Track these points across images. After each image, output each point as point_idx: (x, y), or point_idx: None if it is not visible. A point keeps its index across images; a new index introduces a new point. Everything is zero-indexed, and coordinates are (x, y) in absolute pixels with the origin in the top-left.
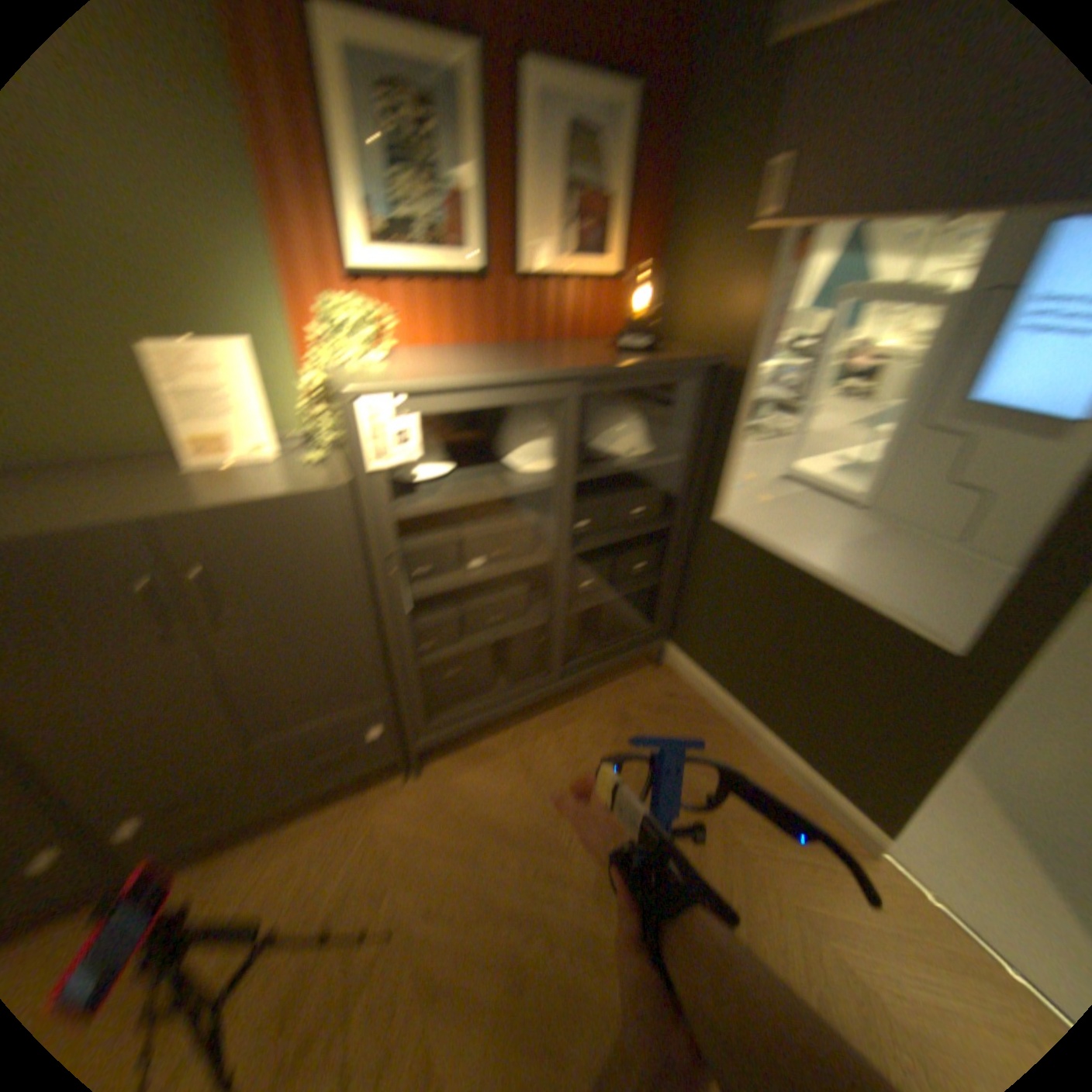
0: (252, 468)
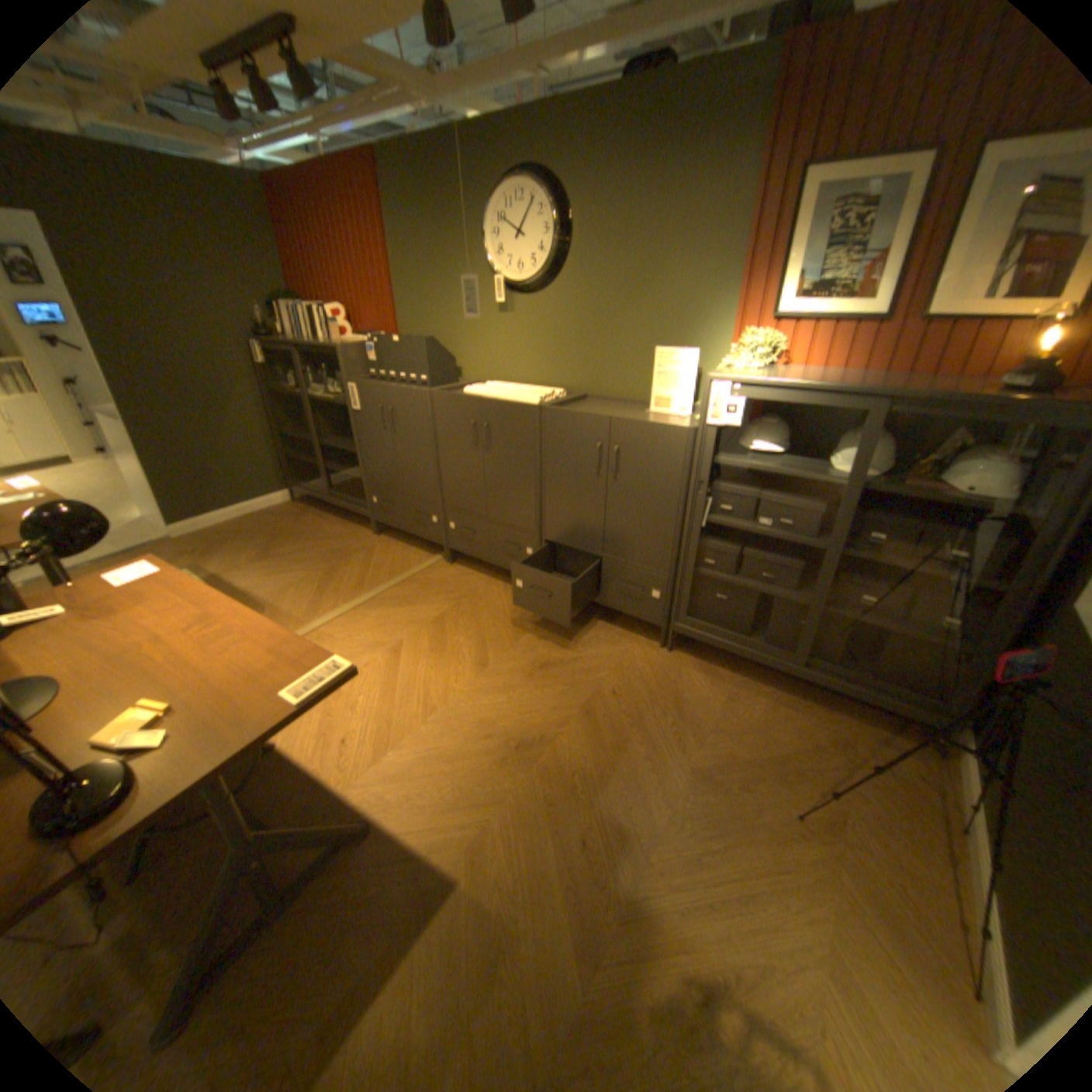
0: (675, 418)
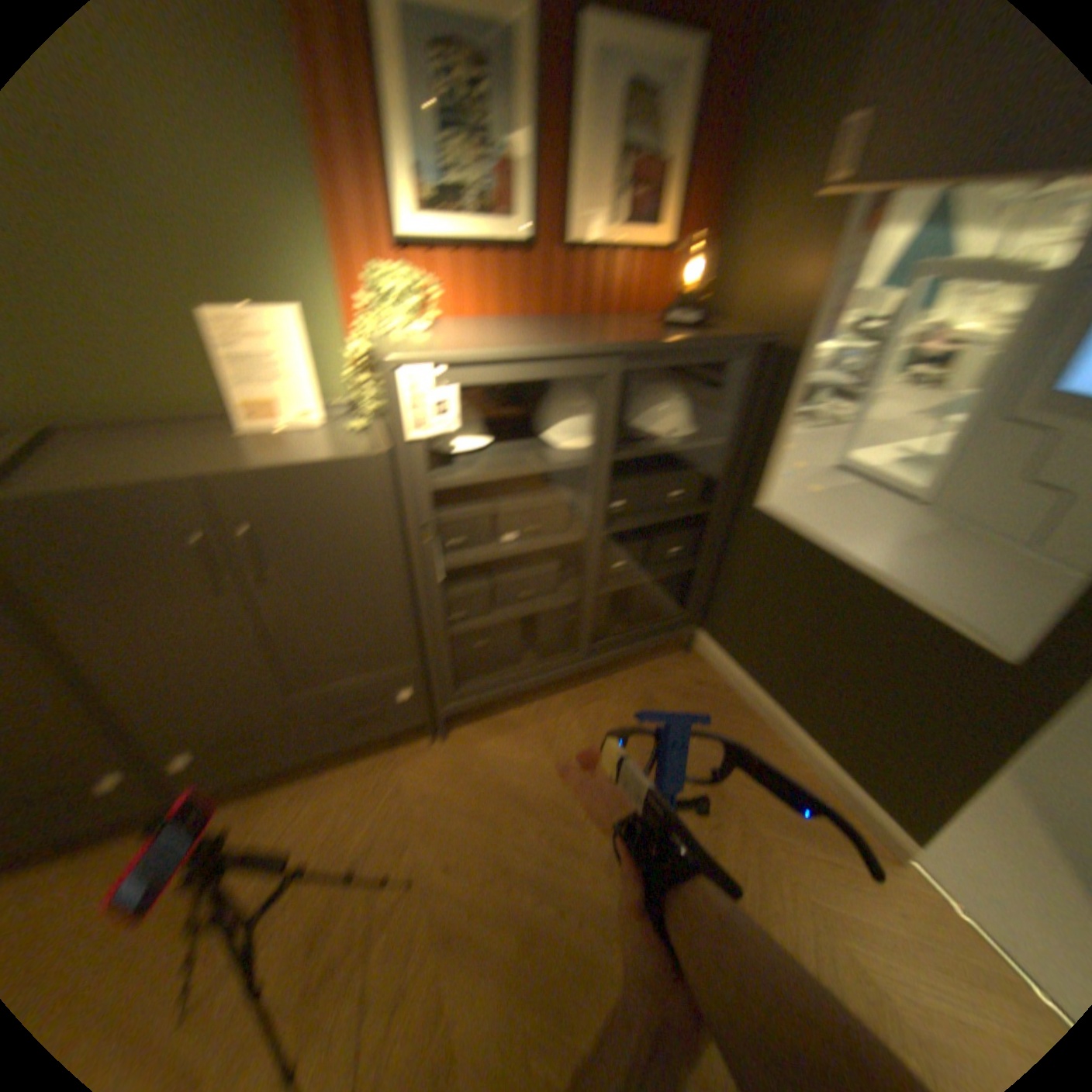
0: (299, 434)
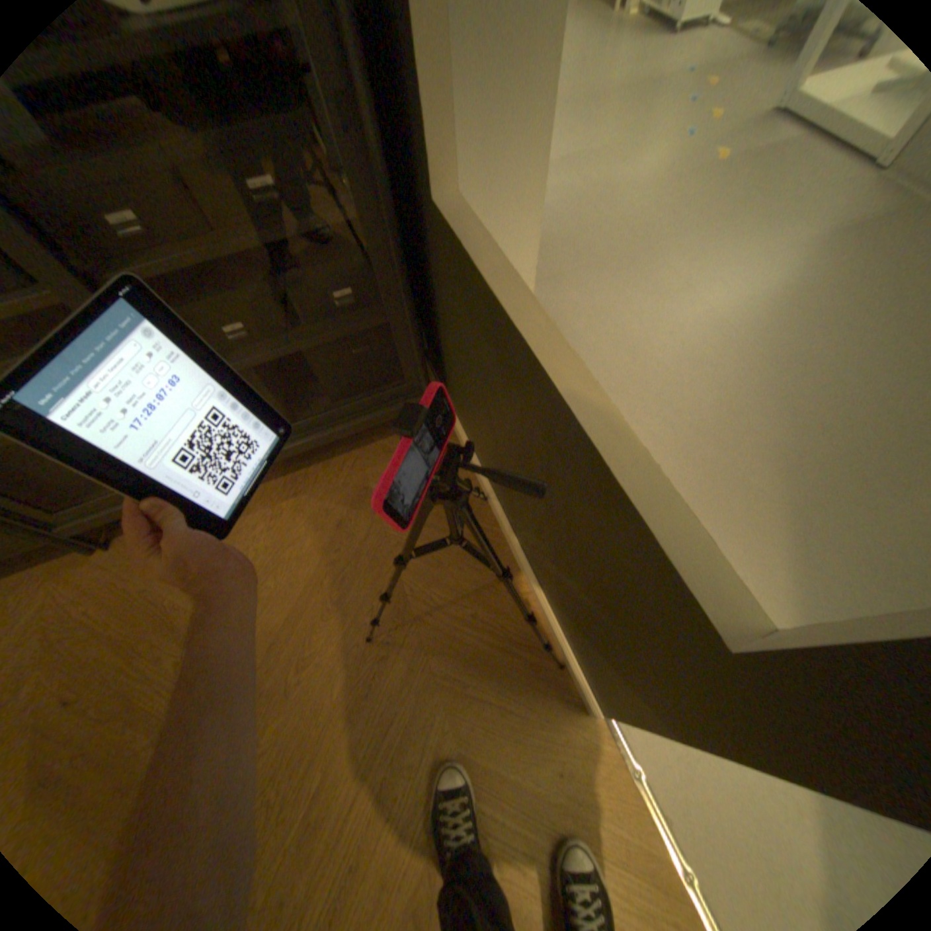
0: None
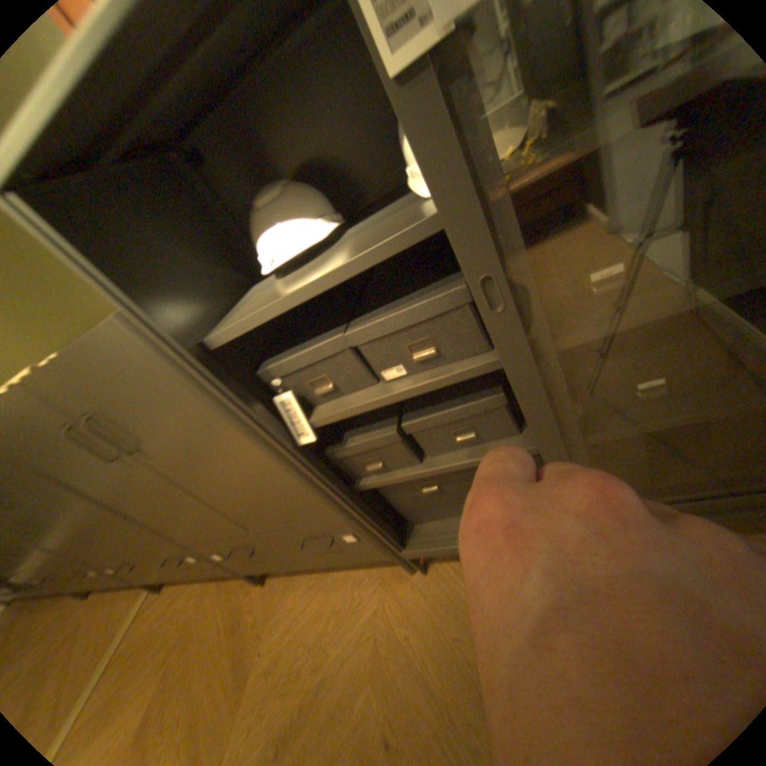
0: None
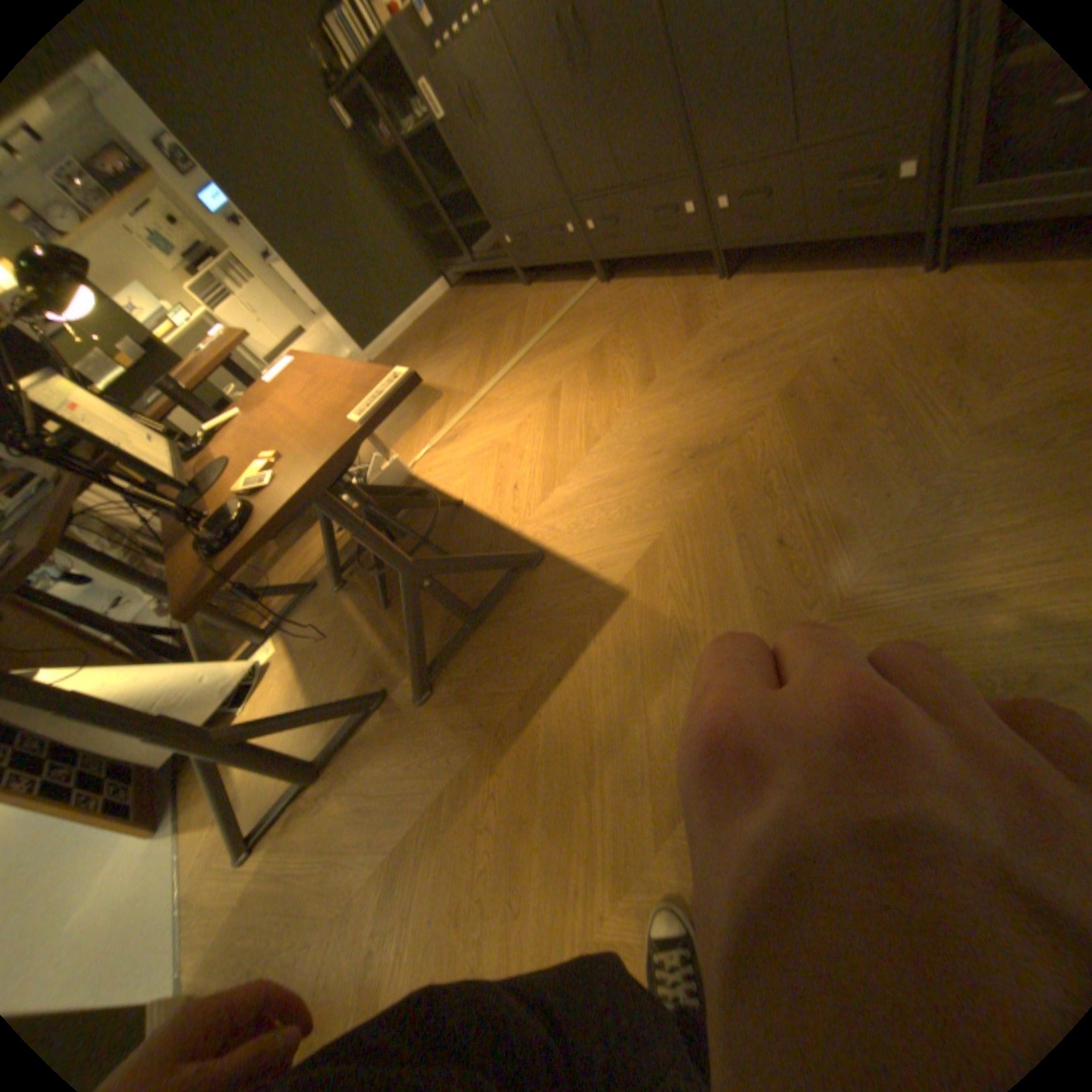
0: None
